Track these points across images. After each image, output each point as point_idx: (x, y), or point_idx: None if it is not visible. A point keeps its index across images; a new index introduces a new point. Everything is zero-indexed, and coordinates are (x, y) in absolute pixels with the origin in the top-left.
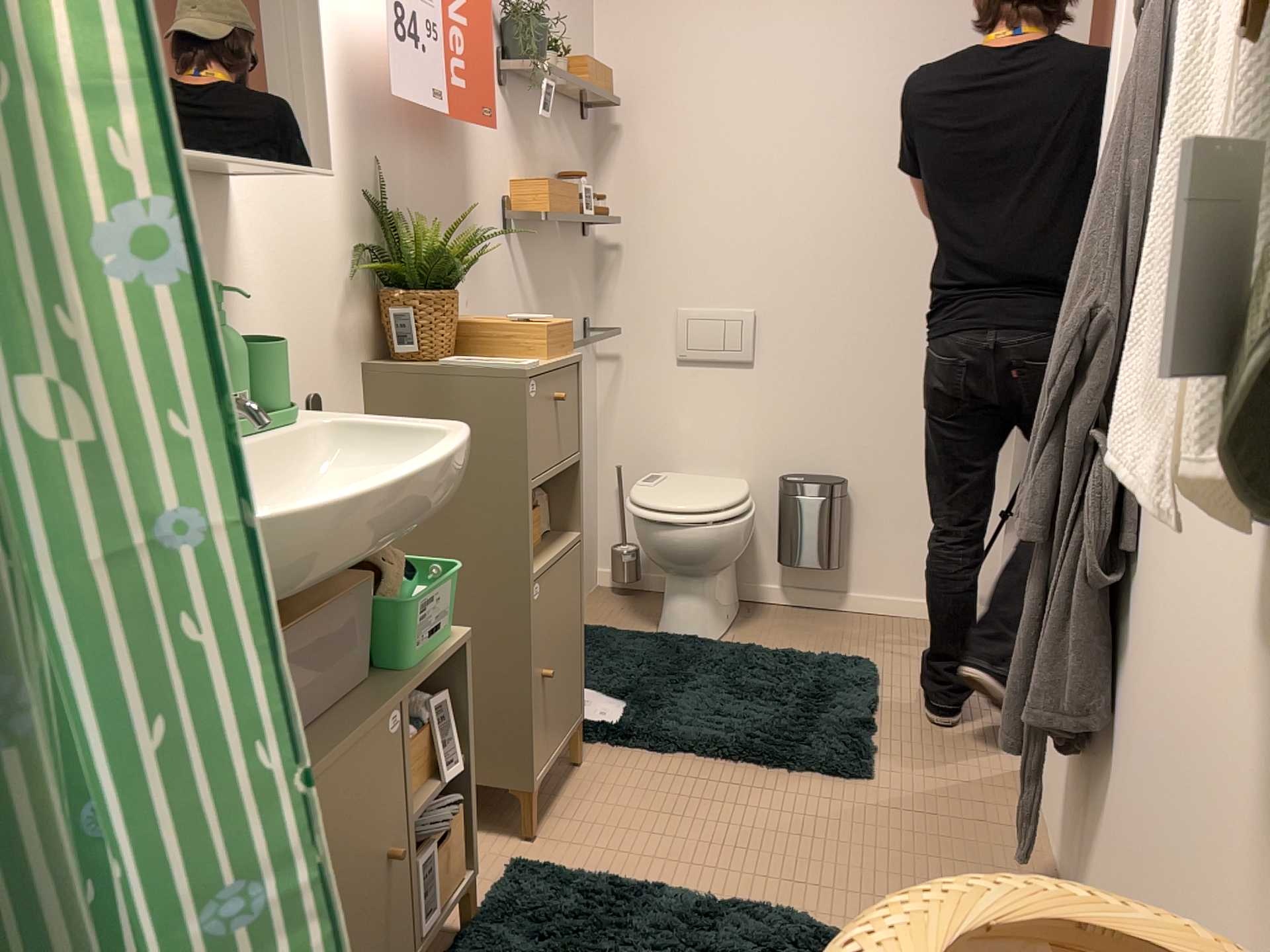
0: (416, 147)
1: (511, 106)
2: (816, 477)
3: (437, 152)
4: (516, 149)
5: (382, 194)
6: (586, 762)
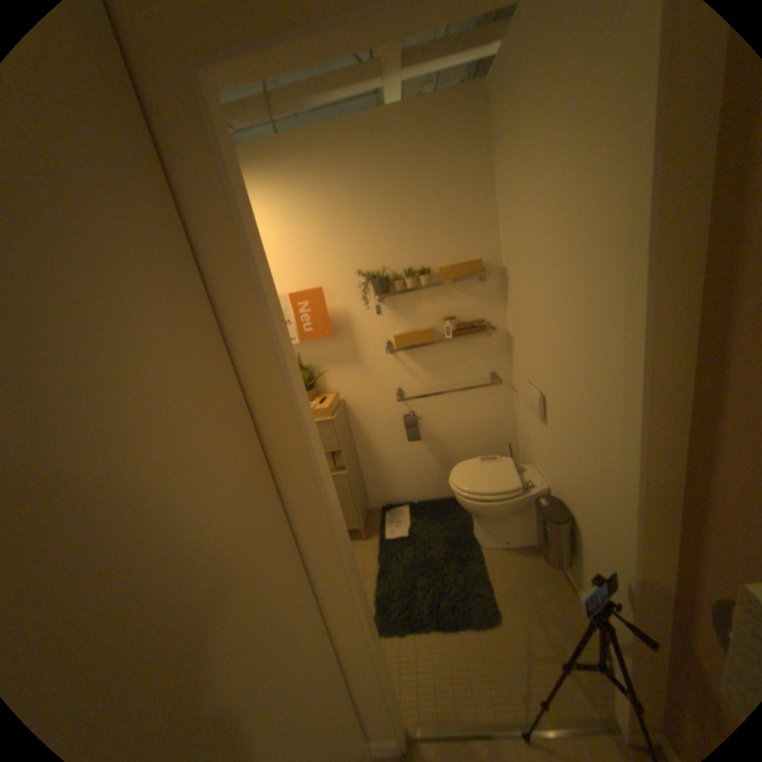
0: (318, 344)
1: (389, 305)
2: (558, 510)
3: (331, 341)
4: (396, 320)
5: (300, 362)
6: (366, 542)
